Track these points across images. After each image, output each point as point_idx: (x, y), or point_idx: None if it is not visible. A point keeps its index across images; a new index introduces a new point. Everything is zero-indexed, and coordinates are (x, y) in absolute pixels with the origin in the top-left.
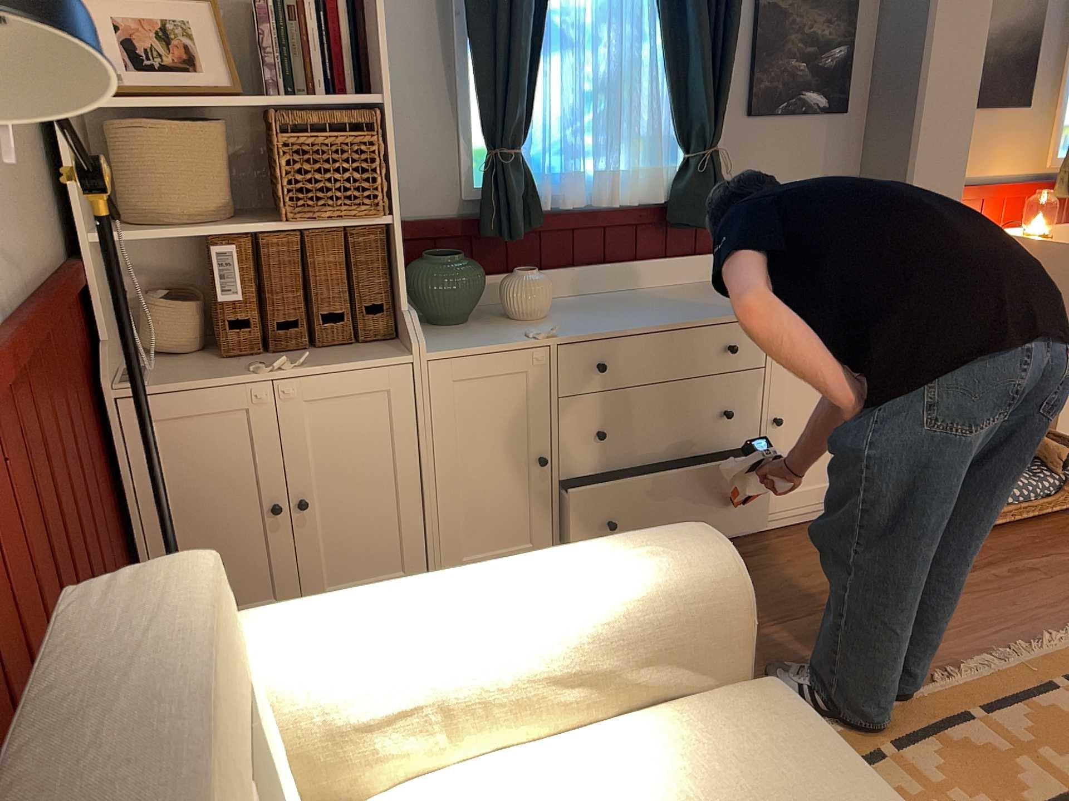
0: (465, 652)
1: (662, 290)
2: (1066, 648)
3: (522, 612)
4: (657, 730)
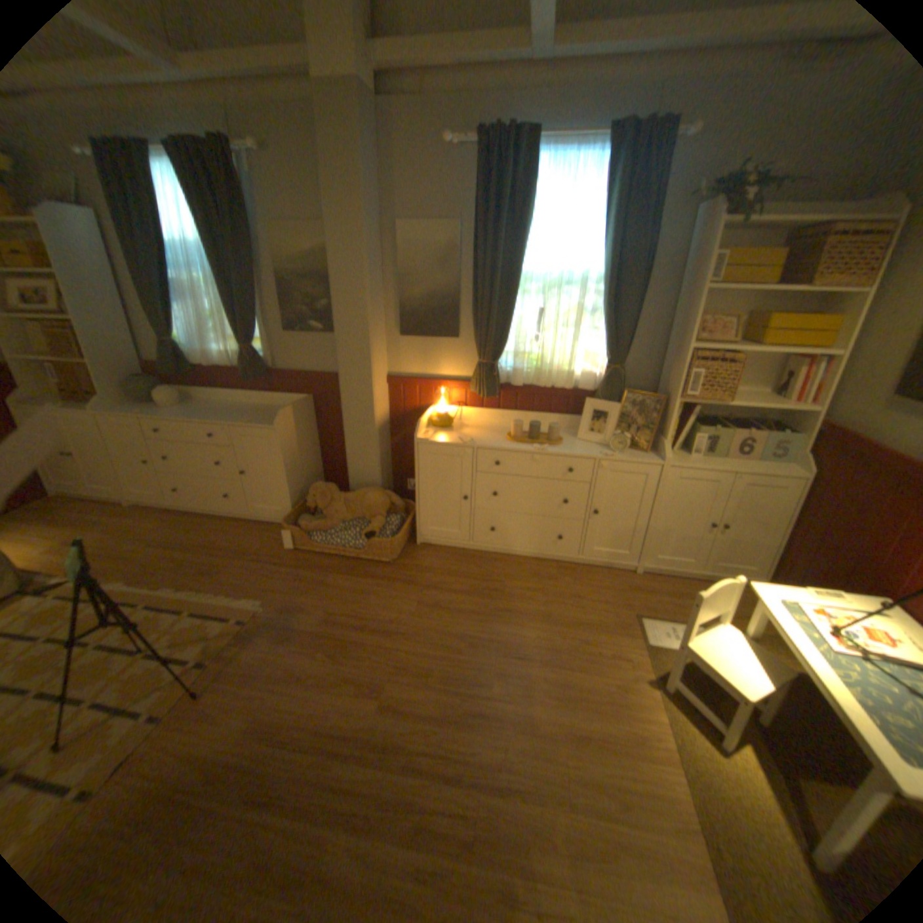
0: None
1: (243, 407)
2: (221, 607)
3: None
4: None
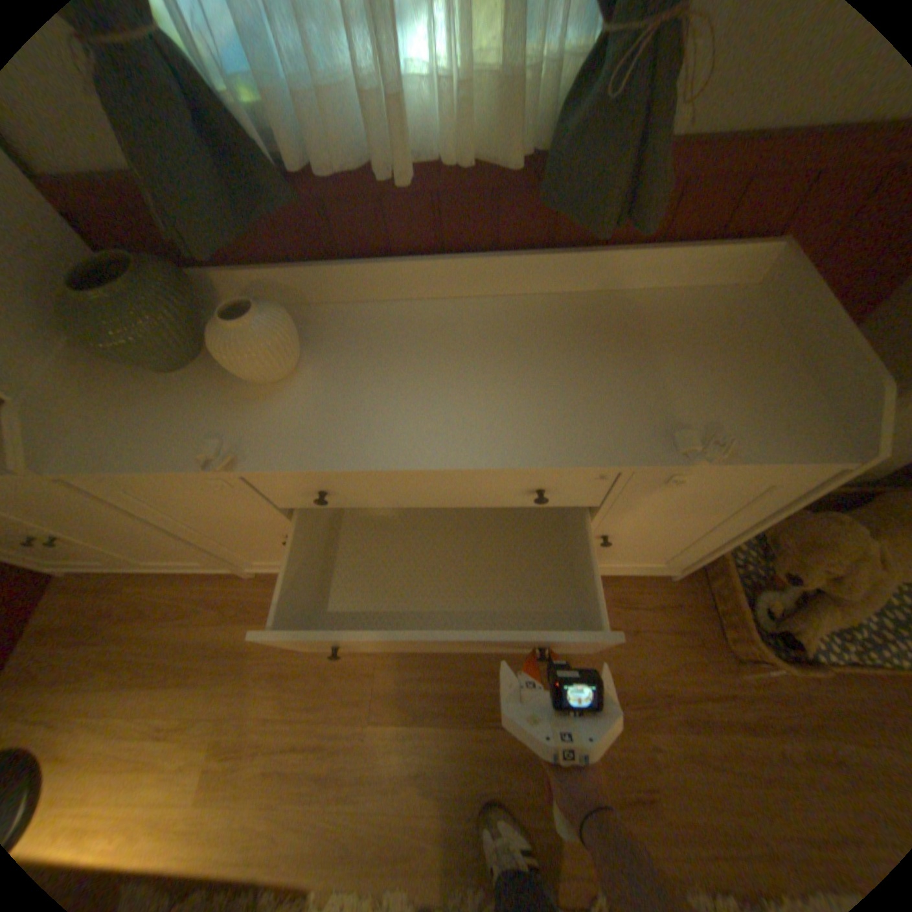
0: None
1: (522, 308)
2: None
3: None
4: None
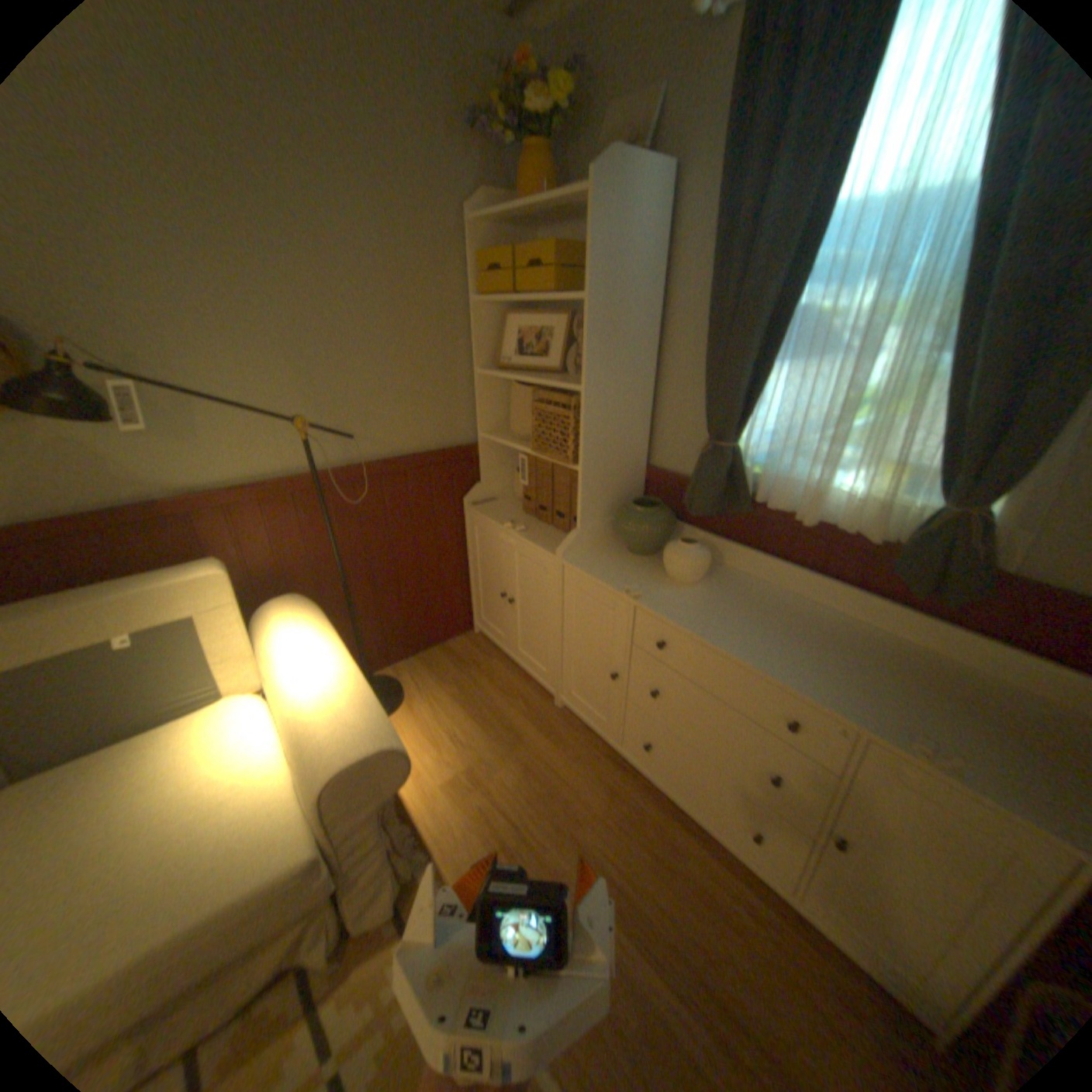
0: (277, 679)
1: (861, 630)
2: None
3: (292, 687)
4: (272, 791)
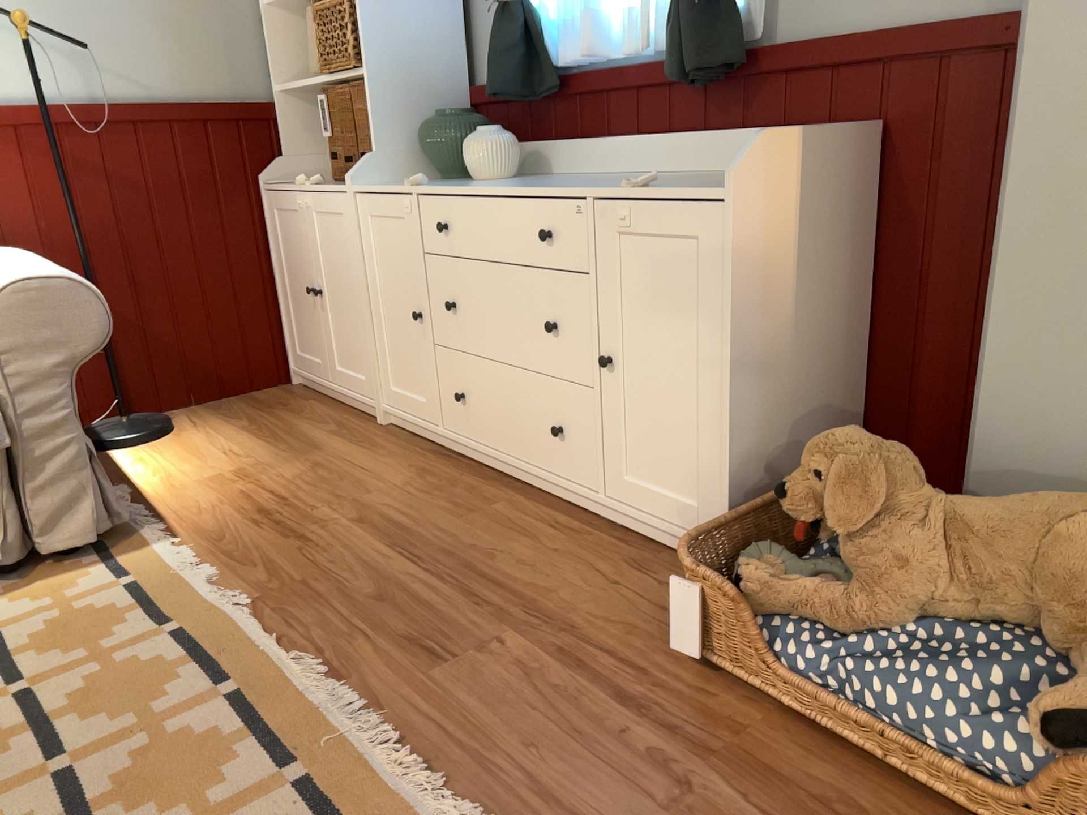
0: None
1: (659, 175)
2: (396, 791)
3: None
4: None
